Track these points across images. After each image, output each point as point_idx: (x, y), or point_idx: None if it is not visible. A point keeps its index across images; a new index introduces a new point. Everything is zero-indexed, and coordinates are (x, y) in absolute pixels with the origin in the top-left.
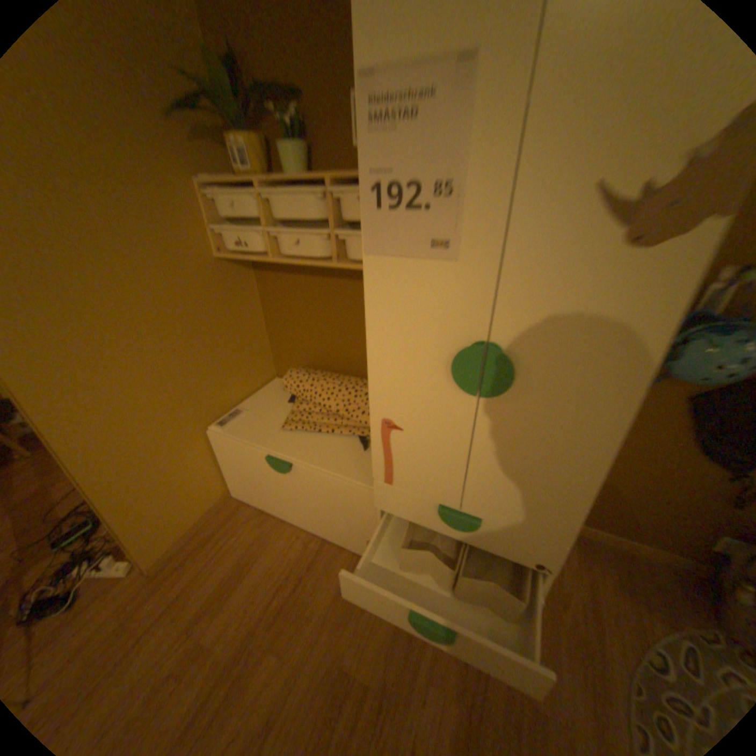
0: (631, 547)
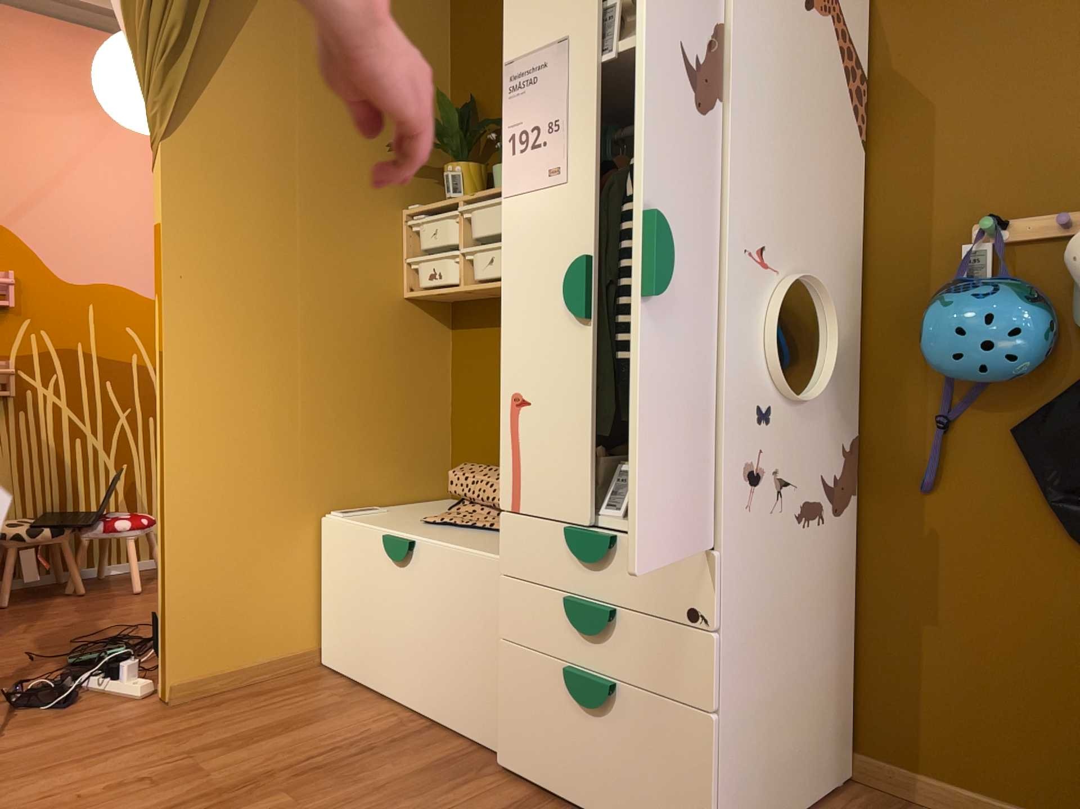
0: None
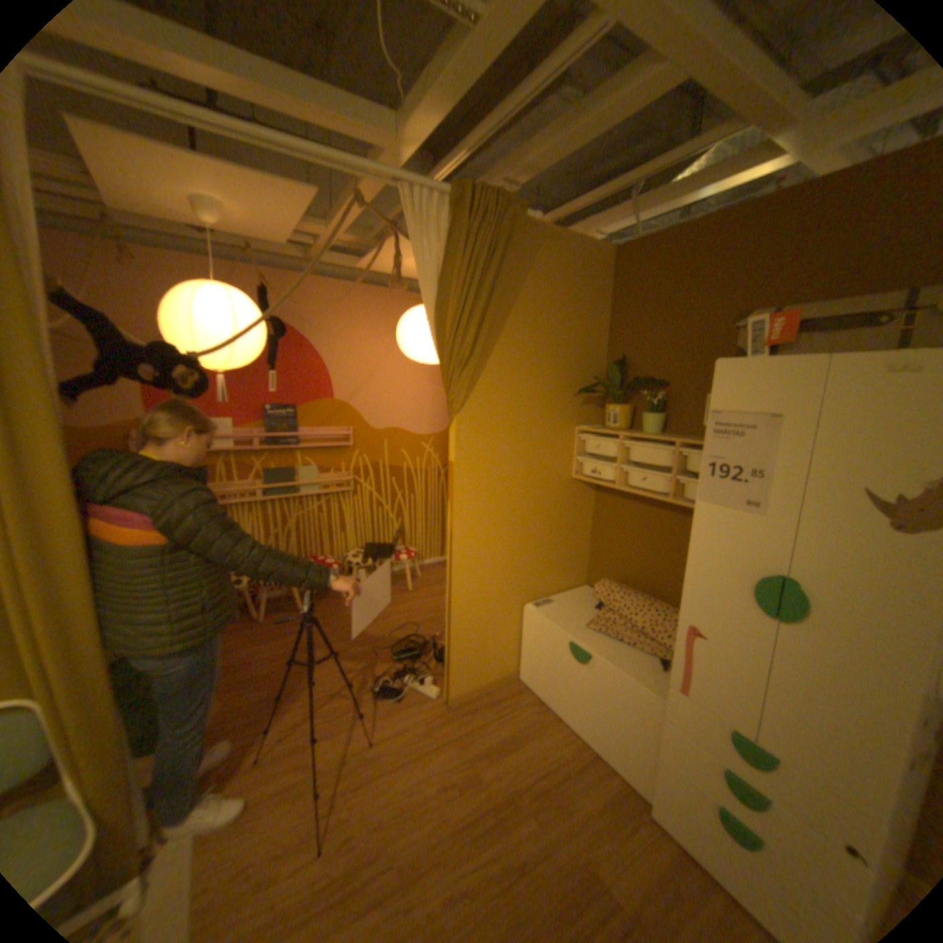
0: None
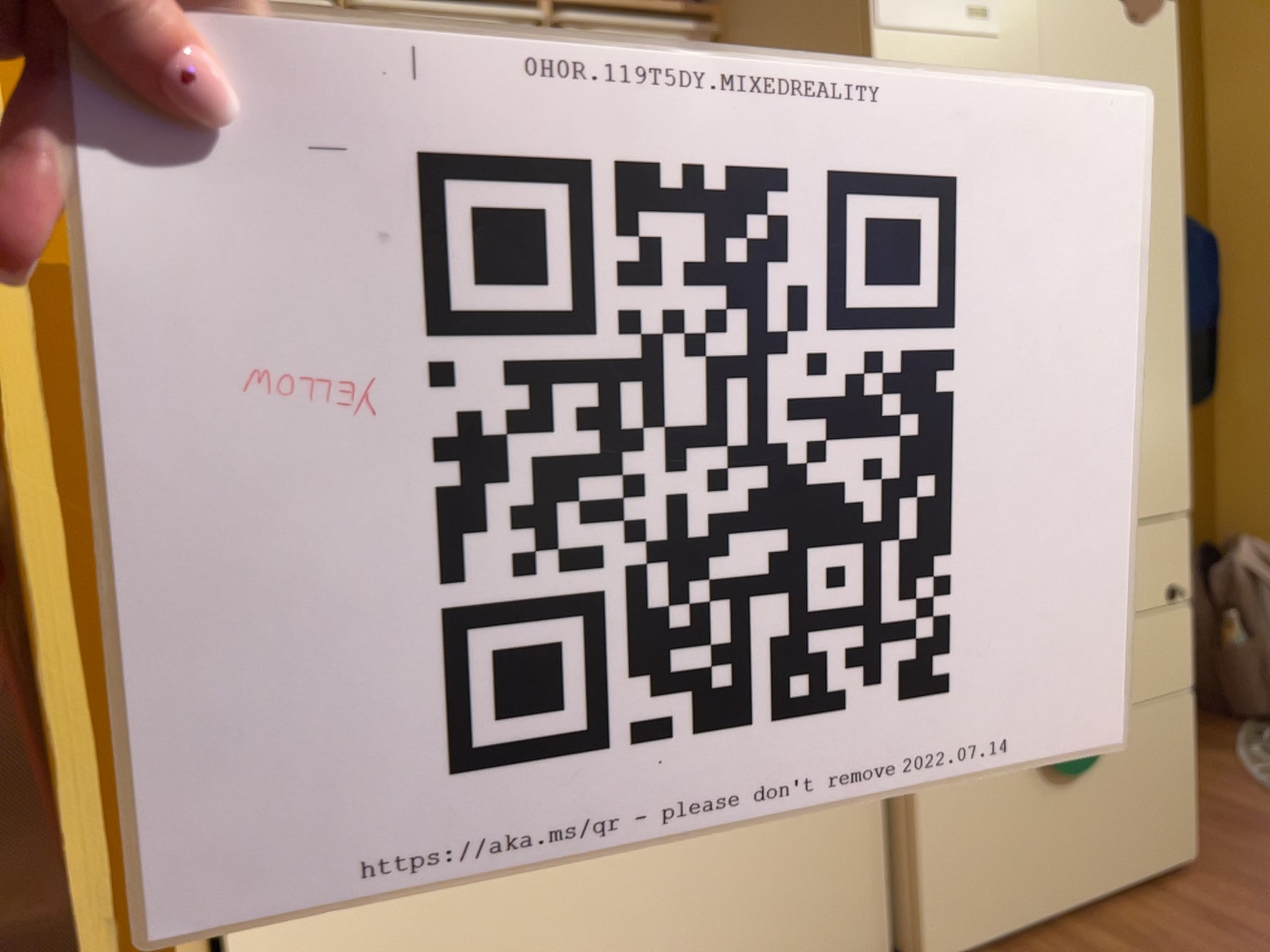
0: None
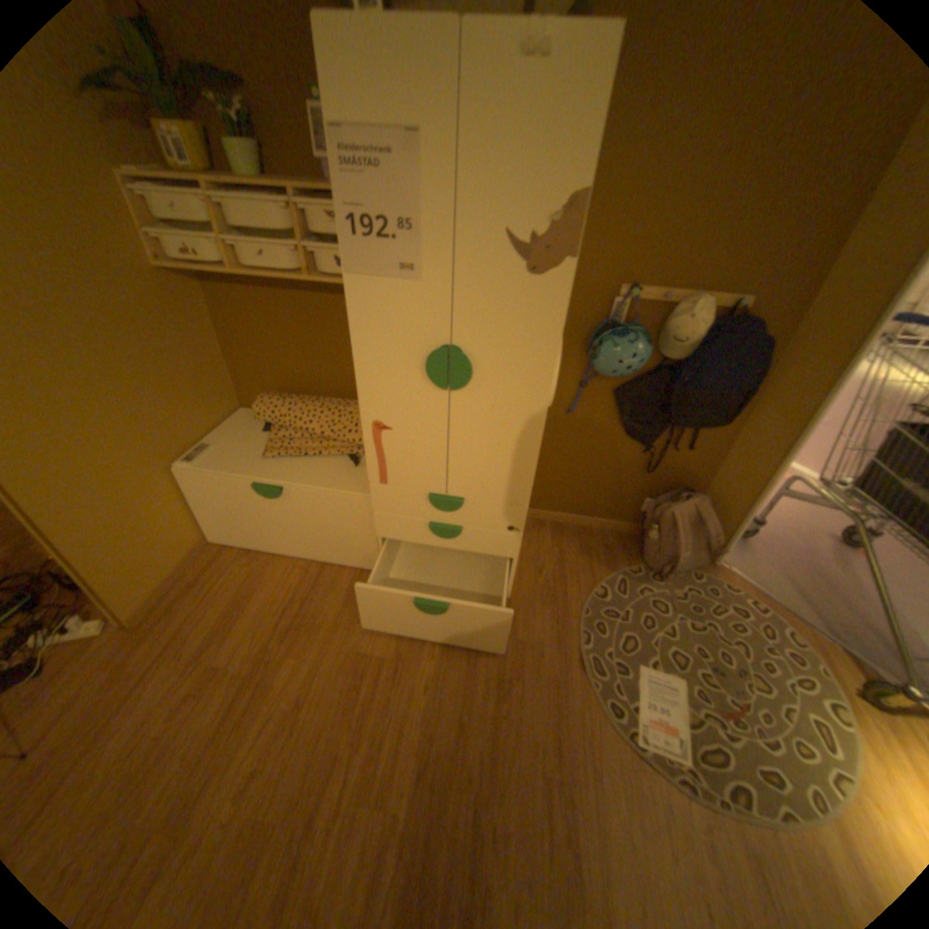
0: (589, 522)
